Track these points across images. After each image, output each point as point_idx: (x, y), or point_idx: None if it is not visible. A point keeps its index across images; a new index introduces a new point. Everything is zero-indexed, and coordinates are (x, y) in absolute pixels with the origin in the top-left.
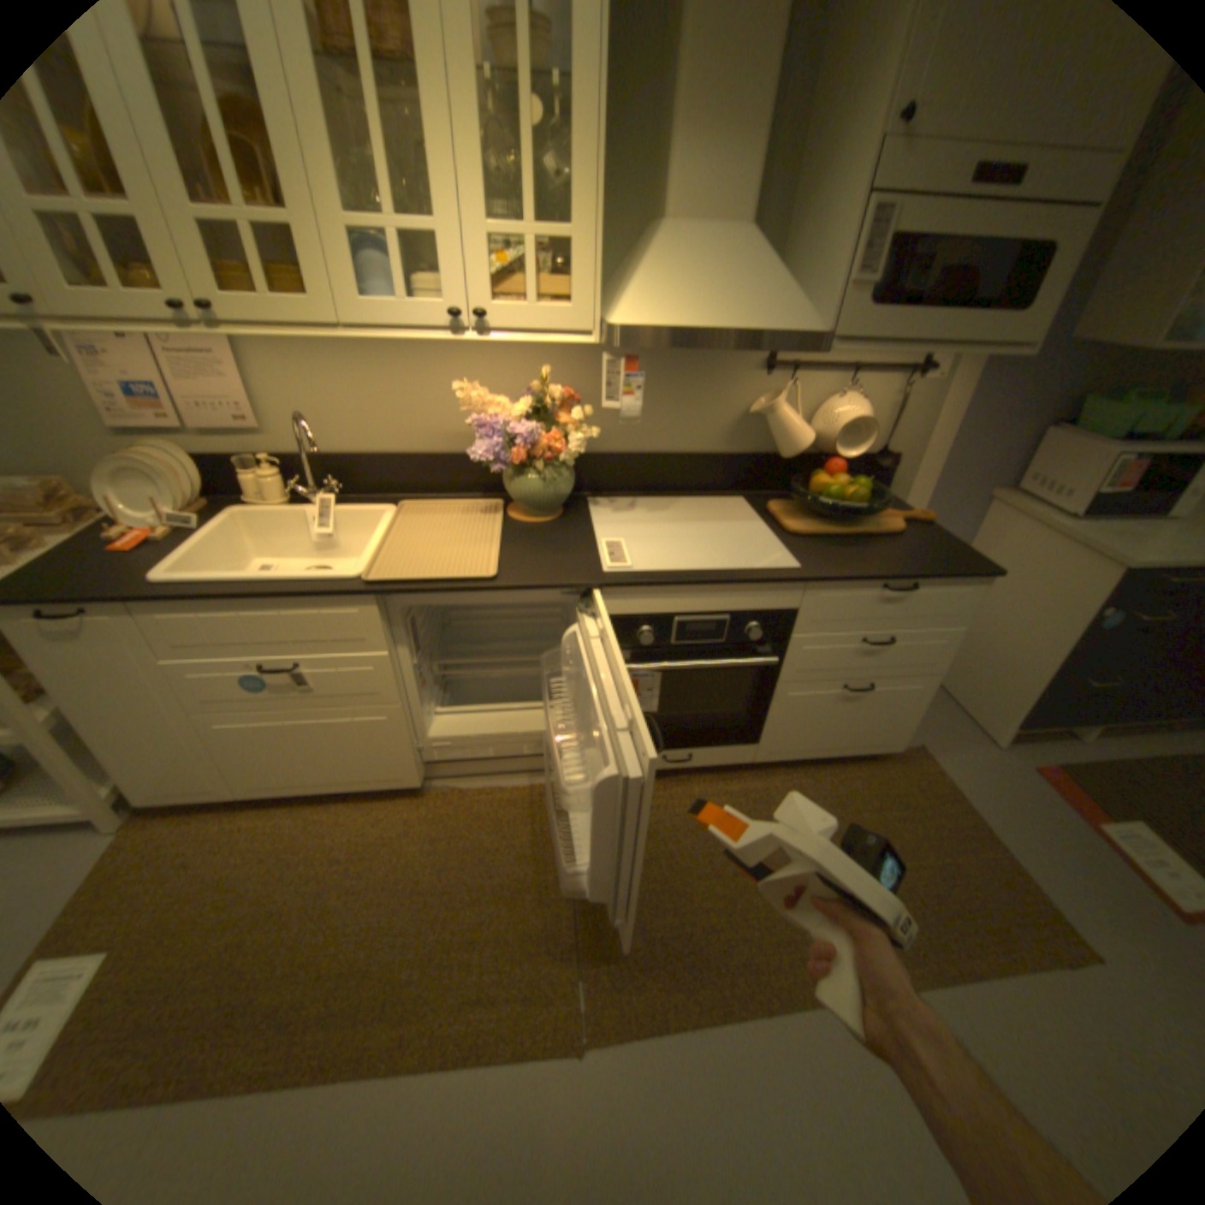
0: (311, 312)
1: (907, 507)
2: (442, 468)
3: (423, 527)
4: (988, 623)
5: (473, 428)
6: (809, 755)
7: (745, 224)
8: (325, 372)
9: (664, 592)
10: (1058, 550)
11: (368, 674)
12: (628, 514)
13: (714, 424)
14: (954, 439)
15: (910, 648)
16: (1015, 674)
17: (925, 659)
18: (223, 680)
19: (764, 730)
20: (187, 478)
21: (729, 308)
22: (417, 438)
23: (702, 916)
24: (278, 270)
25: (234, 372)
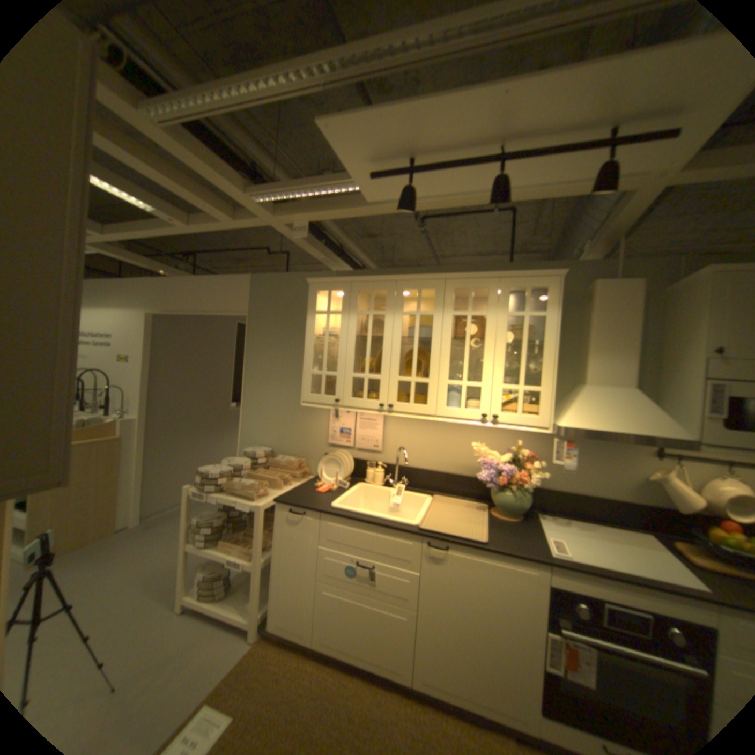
0: (426, 410)
1: None
2: (457, 482)
3: (445, 509)
4: None
5: (480, 464)
6: None
7: (632, 388)
8: (415, 432)
9: (596, 581)
10: None
11: (405, 584)
12: (566, 529)
13: (624, 484)
14: None
15: None
16: None
17: None
18: (338, 565)
19: None
20: (351, 467)
21: (627, 424)
22: (447, 465)
23: None
24: (417, 396)
25: (380, 428)
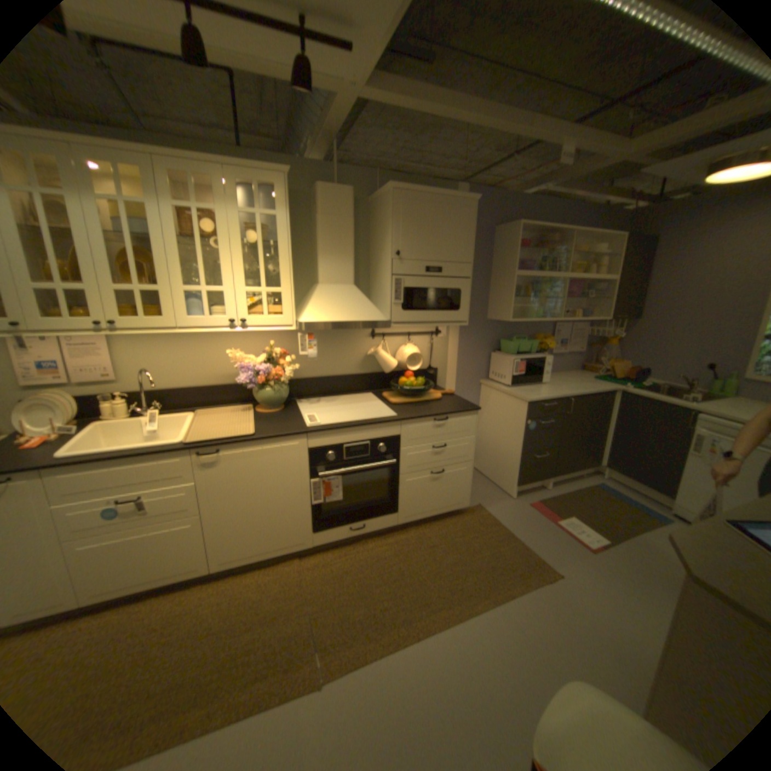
0: (164, 323)
1: (443, 390)
2: (219, 392)
3: (211, 420)
4: (493, 440)
5: (238, 369)
6: (425, 515)
7: (351, 285)
8: (157, 351)
9: (337, 433)
10: (506, 401)
11: (182, 498)
12: (317, 405)
13: (353, 362)
14: (457, 361)
15: (454, 448)
16: (509, 460)
17: (462, 453)
18: (91, 514)
19: (399, 503)
20: (74, 407)
21: (348, 315)
22: (206, 378)
23: (380, 604)
24: (149, 307)
25: (106, 353)
